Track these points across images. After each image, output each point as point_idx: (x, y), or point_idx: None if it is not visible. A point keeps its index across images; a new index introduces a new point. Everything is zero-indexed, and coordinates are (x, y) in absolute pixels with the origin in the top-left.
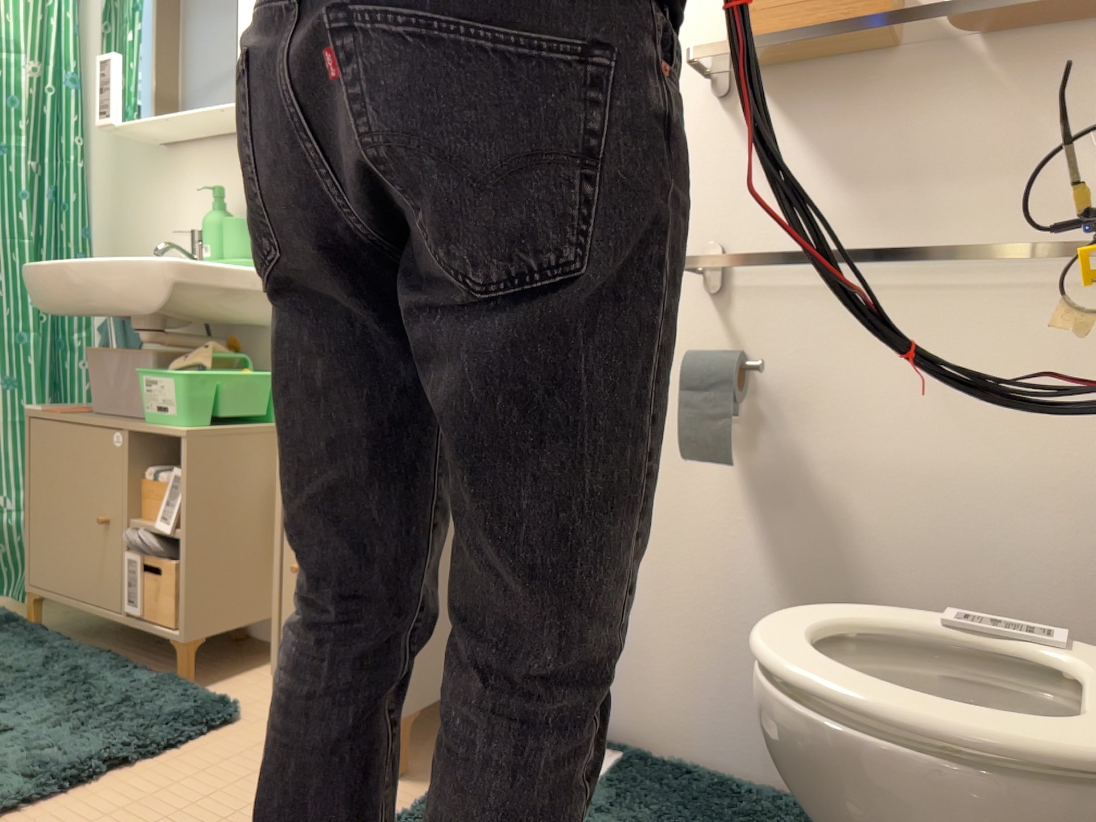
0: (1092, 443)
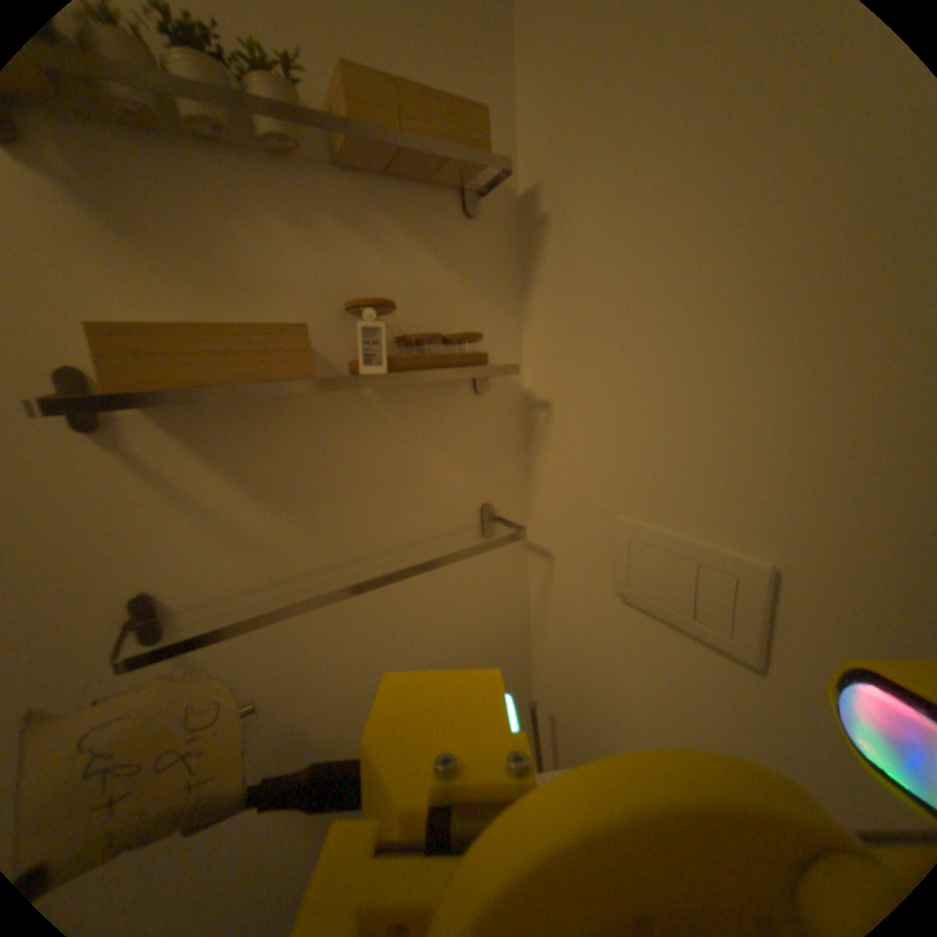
0: (478, 625)
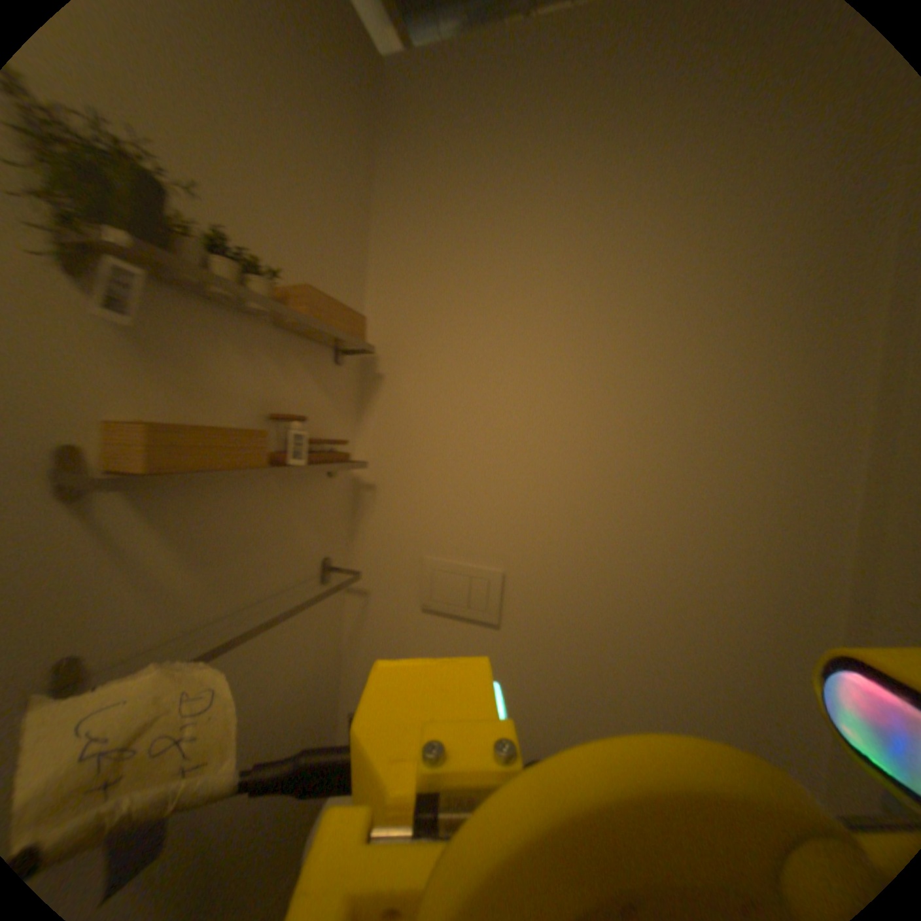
0: (314, 657)
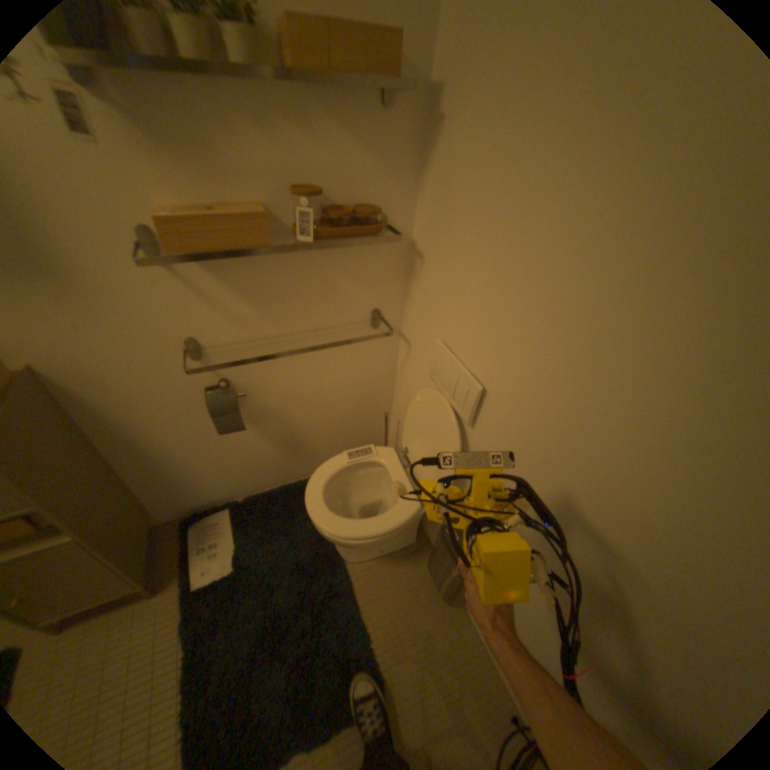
0: (361, 373)
